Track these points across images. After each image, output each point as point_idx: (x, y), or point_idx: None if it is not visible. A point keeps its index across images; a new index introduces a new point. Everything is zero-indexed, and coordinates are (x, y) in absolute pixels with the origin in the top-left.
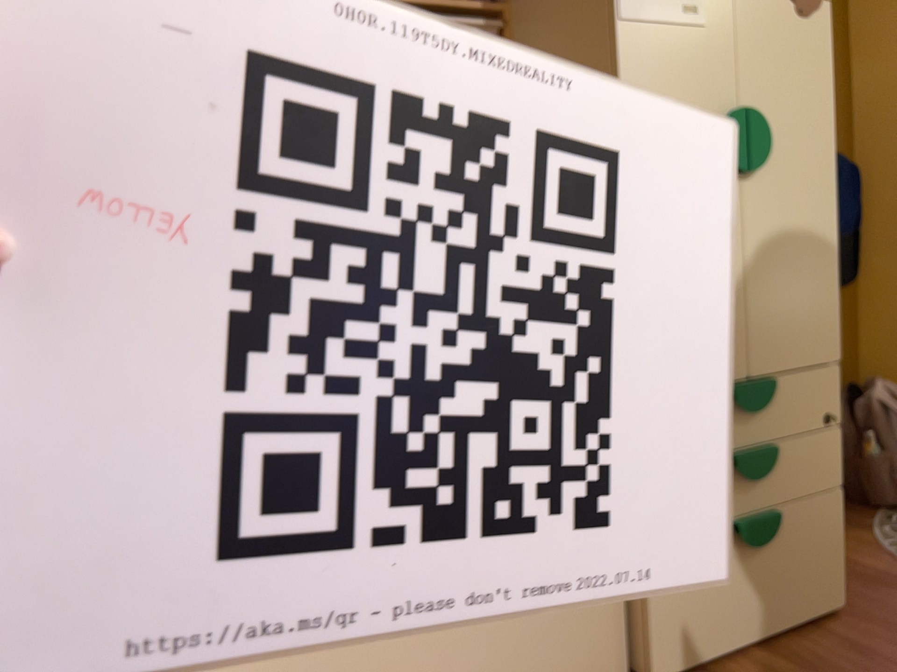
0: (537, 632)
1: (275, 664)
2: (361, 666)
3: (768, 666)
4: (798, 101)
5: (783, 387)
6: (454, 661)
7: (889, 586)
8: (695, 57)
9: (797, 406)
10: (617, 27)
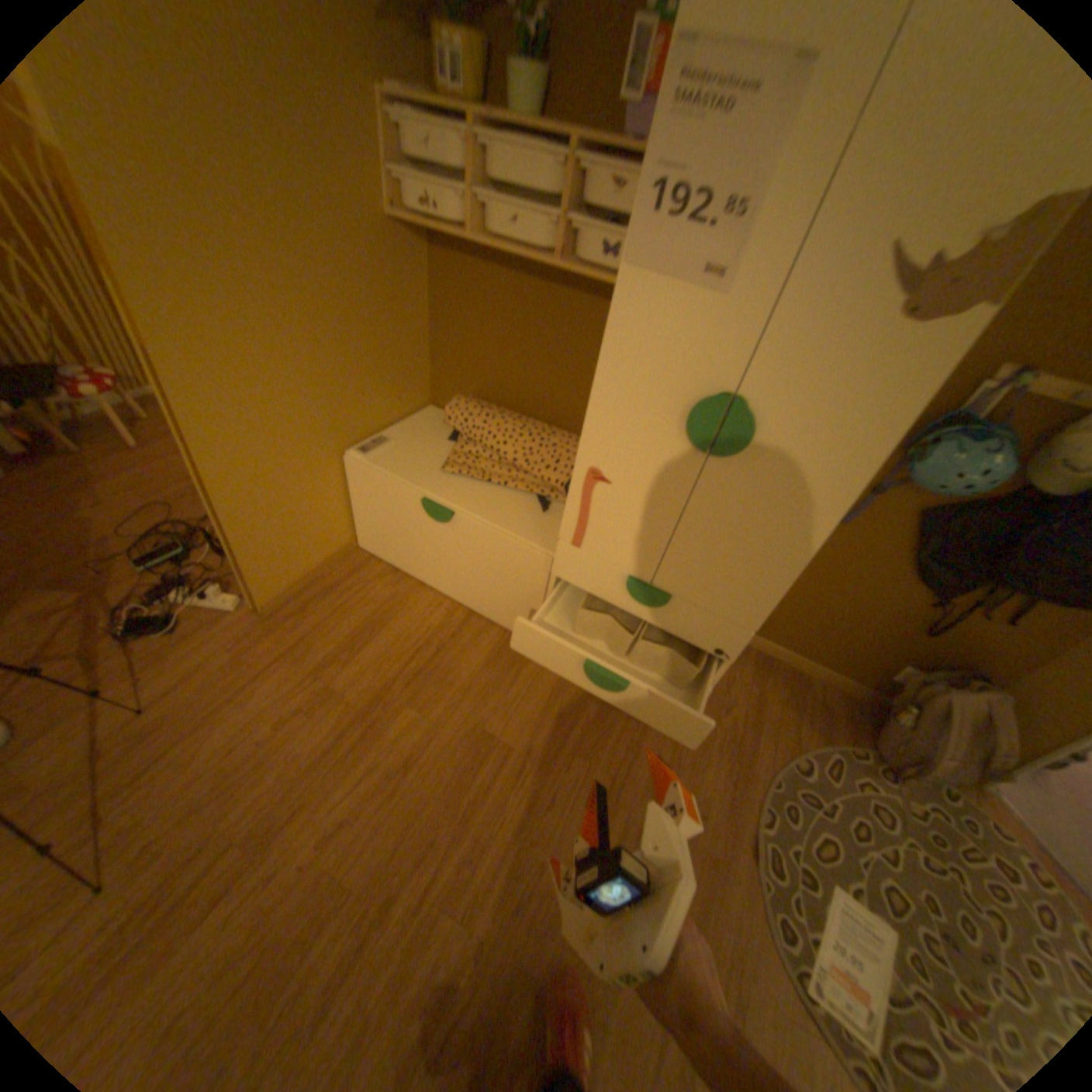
0: (489, 590)
1: (384, 517)
2: (413, 541)
3: (587, 702)
4: (829, 417)
5: (681, 608)
6: (450, 570)
7: (732, 760)
8: (698, 327)
9: (687, 626)
10: (621, 272)
